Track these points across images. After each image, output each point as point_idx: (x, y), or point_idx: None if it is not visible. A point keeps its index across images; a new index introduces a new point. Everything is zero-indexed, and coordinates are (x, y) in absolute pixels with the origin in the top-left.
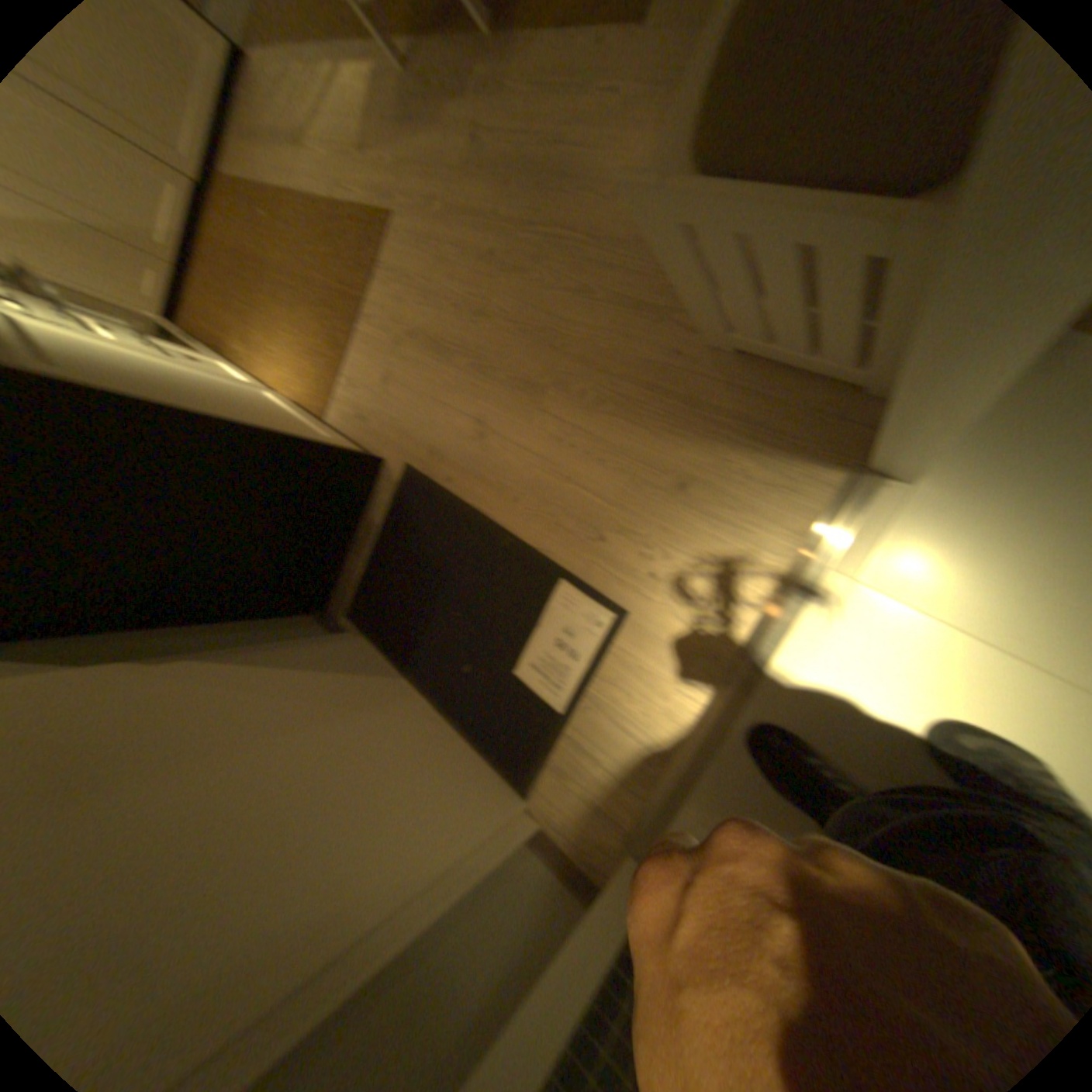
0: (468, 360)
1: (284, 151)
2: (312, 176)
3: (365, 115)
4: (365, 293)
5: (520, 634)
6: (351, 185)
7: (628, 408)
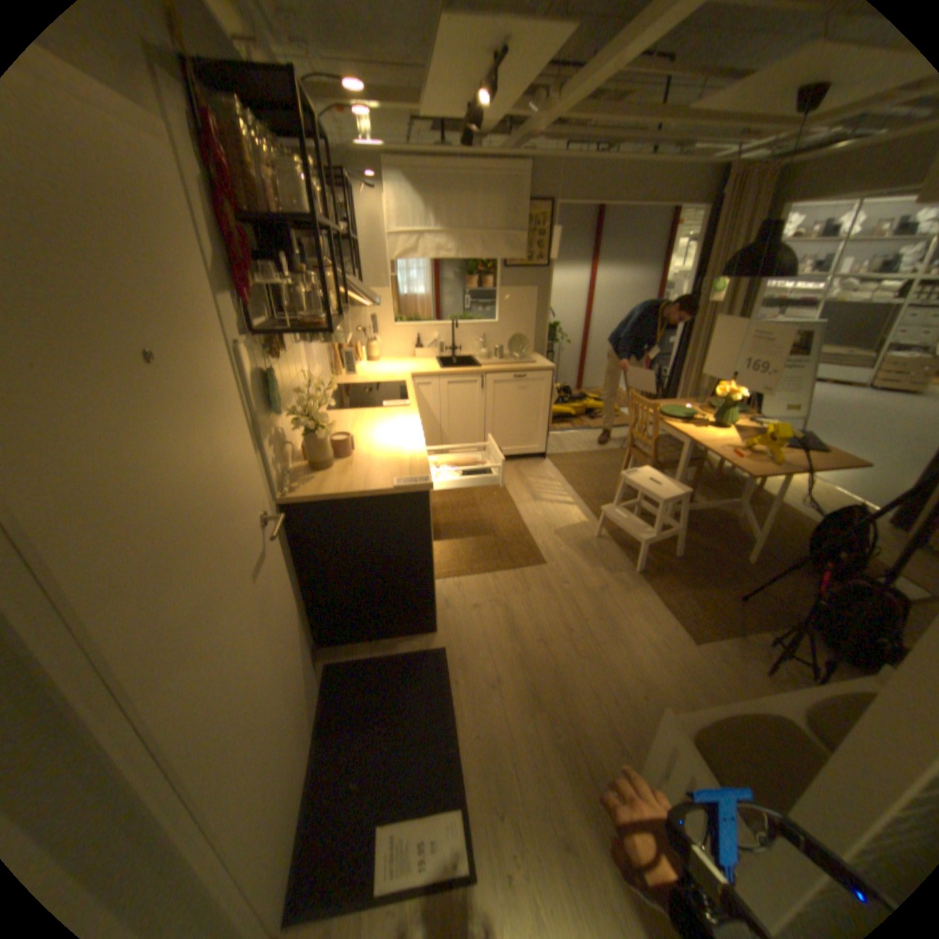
0: (520, 652)
1: (526, 497)
2: (528, 516)
3: (568, 531)
4: (504, 573)
5: (403, 811)
6: (539, 539)
7: (572, 773)
